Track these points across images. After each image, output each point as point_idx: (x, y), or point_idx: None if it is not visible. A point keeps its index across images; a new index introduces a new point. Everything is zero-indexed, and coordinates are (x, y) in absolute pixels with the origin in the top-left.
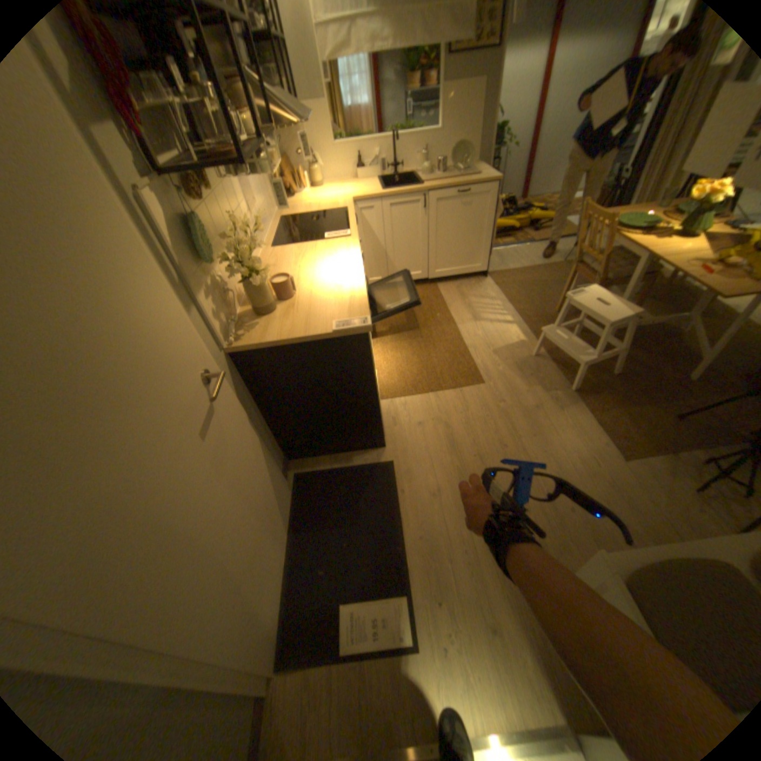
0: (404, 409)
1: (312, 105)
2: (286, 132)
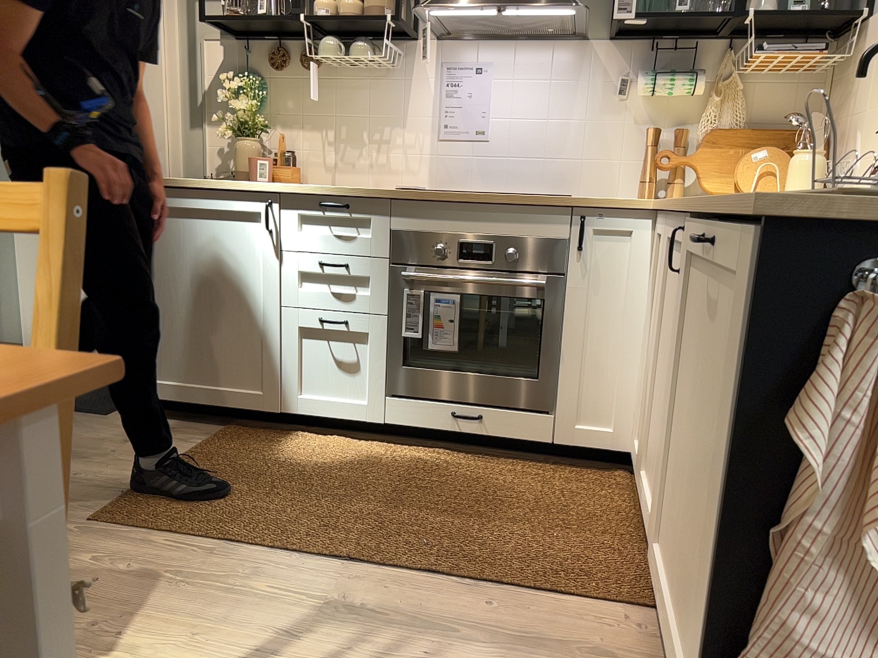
0: (176, 434)
1: (877, 26)
2: (836, 90)
